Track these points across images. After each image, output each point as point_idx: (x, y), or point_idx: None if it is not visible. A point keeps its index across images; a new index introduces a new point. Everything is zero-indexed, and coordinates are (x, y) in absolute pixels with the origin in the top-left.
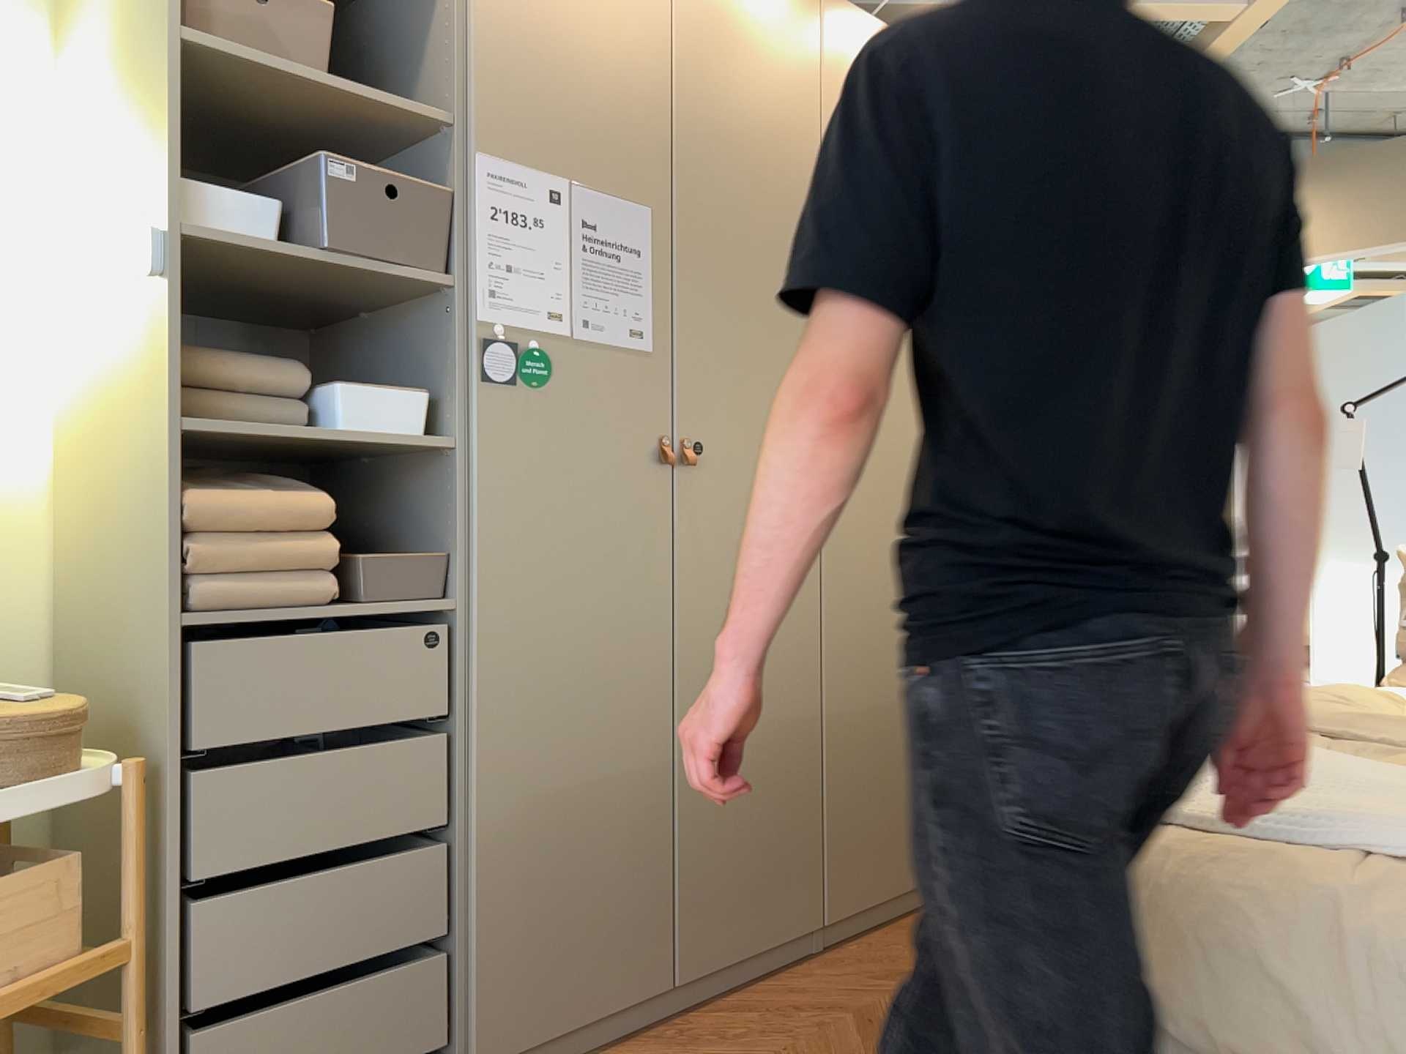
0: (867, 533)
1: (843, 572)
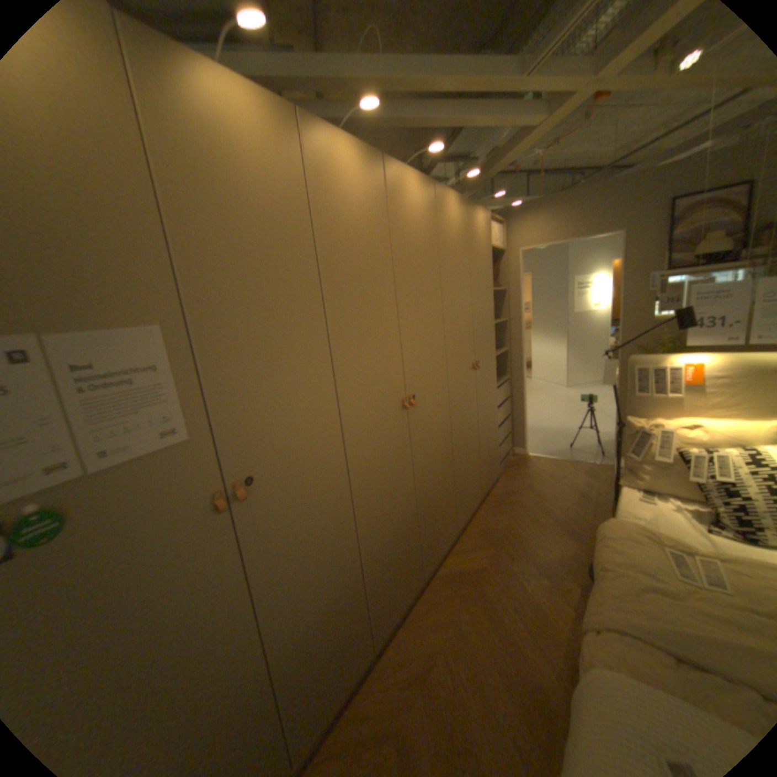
0: (373, 457)
1: (362, 487)
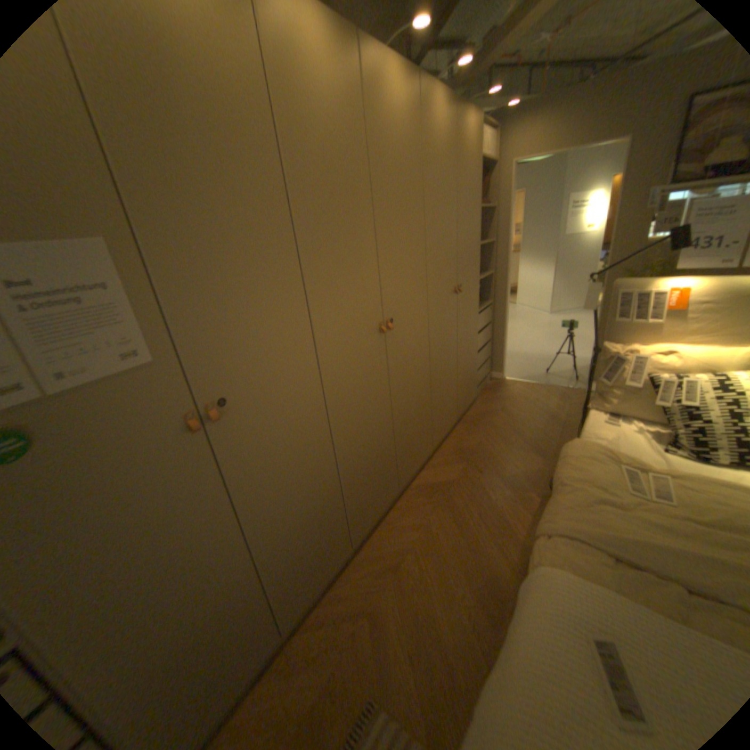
0: (349, 380)
1: (338, 408)
